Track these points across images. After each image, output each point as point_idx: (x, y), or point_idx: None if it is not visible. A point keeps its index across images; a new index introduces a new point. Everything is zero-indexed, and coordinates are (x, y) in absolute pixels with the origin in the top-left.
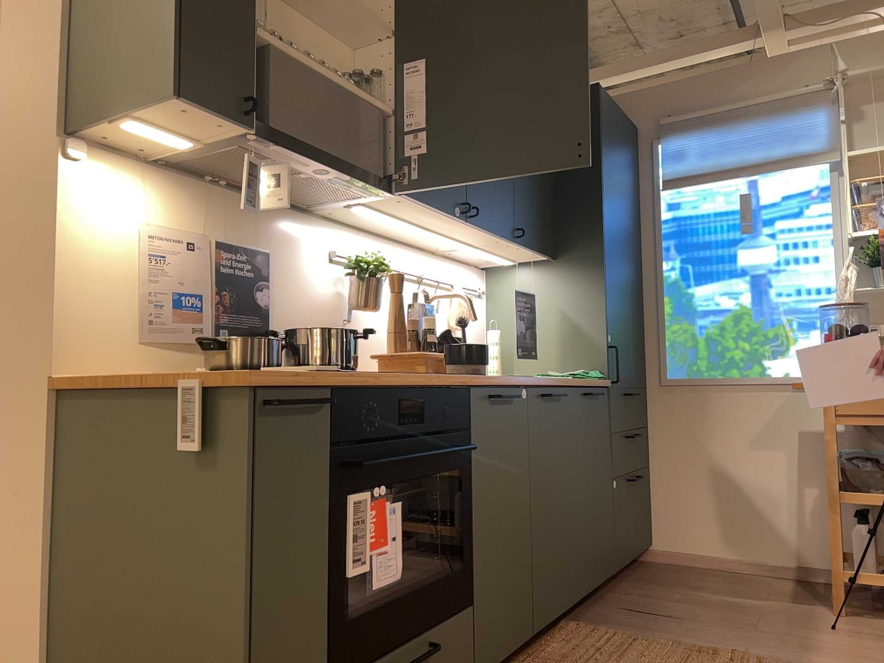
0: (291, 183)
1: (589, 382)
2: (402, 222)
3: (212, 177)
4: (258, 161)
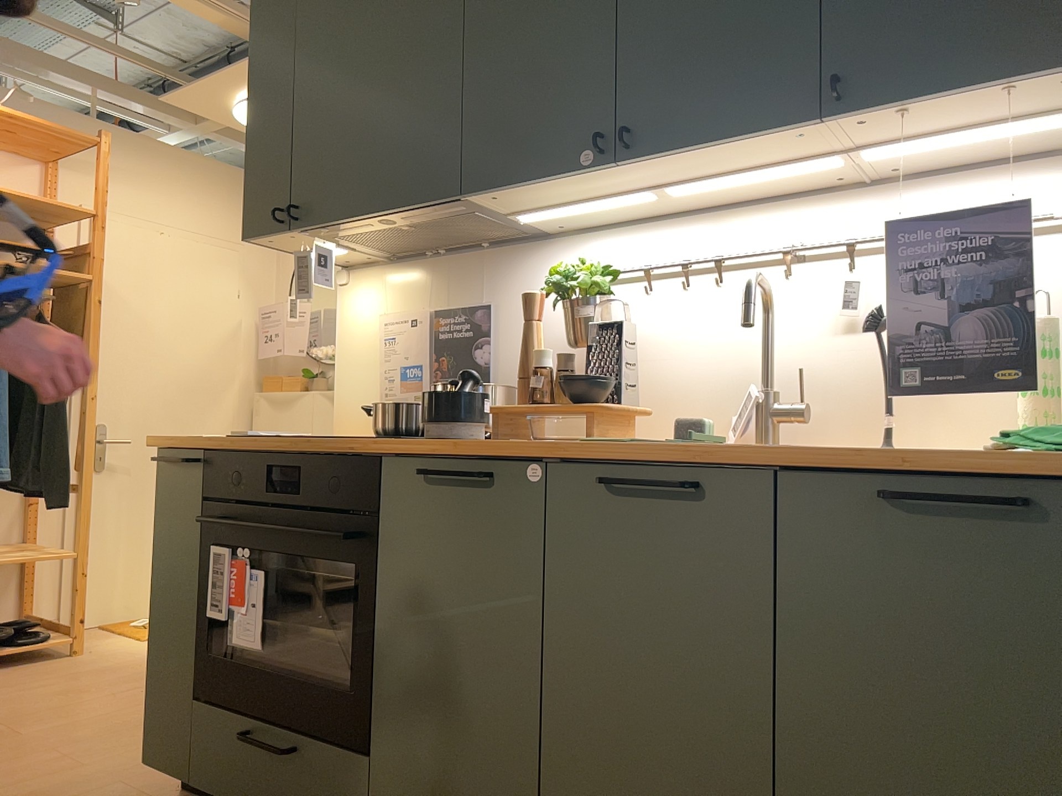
0: (443, 231)
1: (971, 460)
2: (605, 202)
3: (428, 251)
4: (308, 253)
